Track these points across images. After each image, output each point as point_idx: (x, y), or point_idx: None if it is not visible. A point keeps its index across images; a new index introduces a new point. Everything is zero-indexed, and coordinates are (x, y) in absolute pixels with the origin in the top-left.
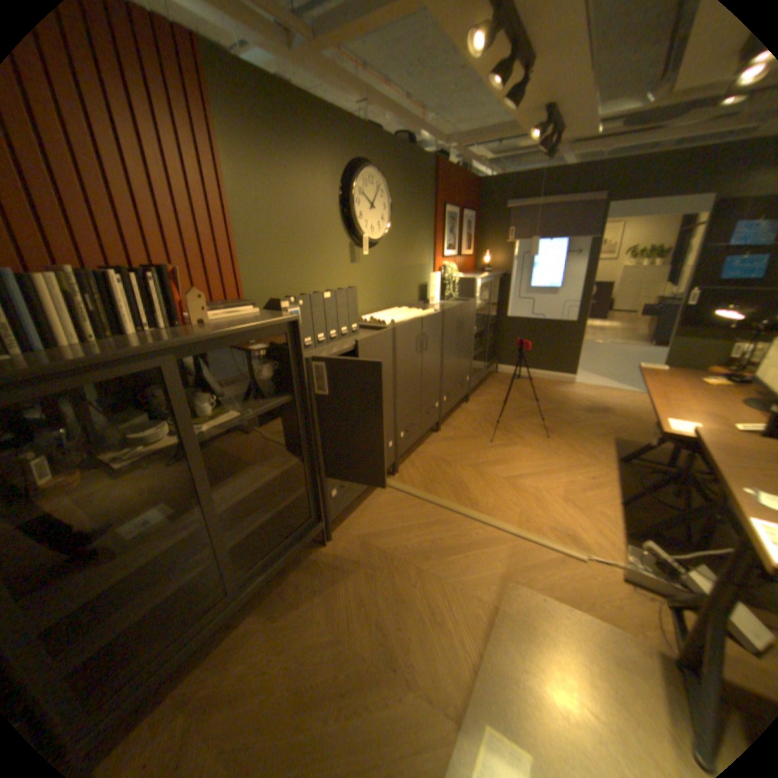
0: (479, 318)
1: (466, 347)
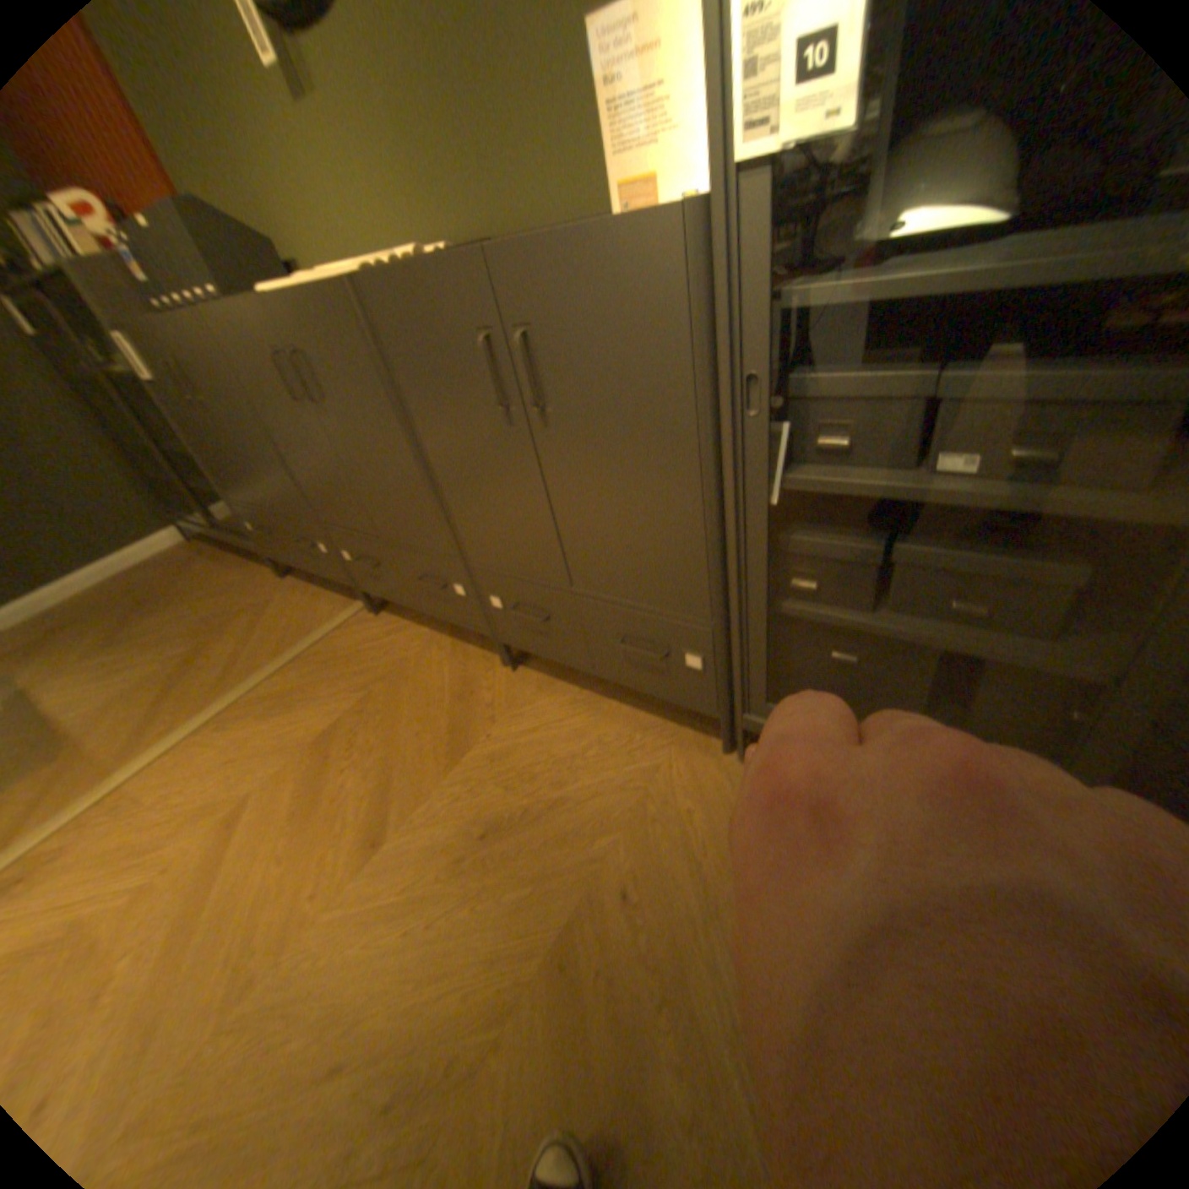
0: (1067, 391)
1: (640, 511)
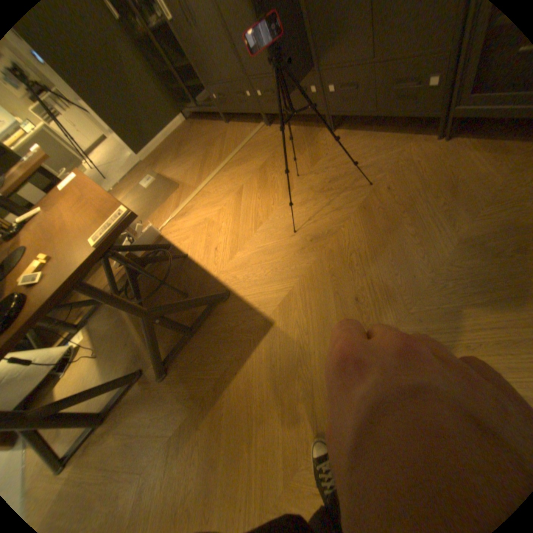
0: None
1: None
